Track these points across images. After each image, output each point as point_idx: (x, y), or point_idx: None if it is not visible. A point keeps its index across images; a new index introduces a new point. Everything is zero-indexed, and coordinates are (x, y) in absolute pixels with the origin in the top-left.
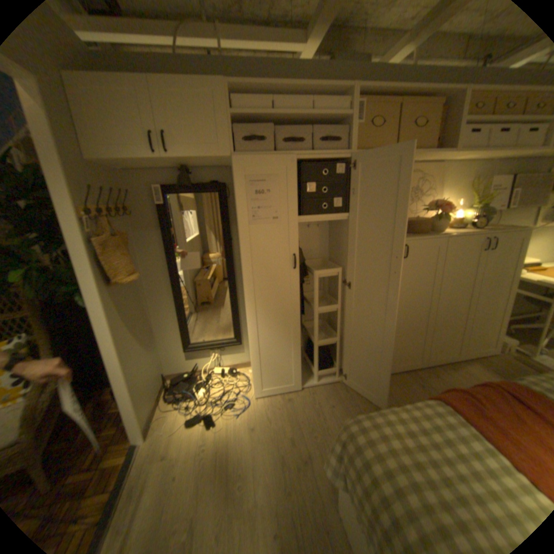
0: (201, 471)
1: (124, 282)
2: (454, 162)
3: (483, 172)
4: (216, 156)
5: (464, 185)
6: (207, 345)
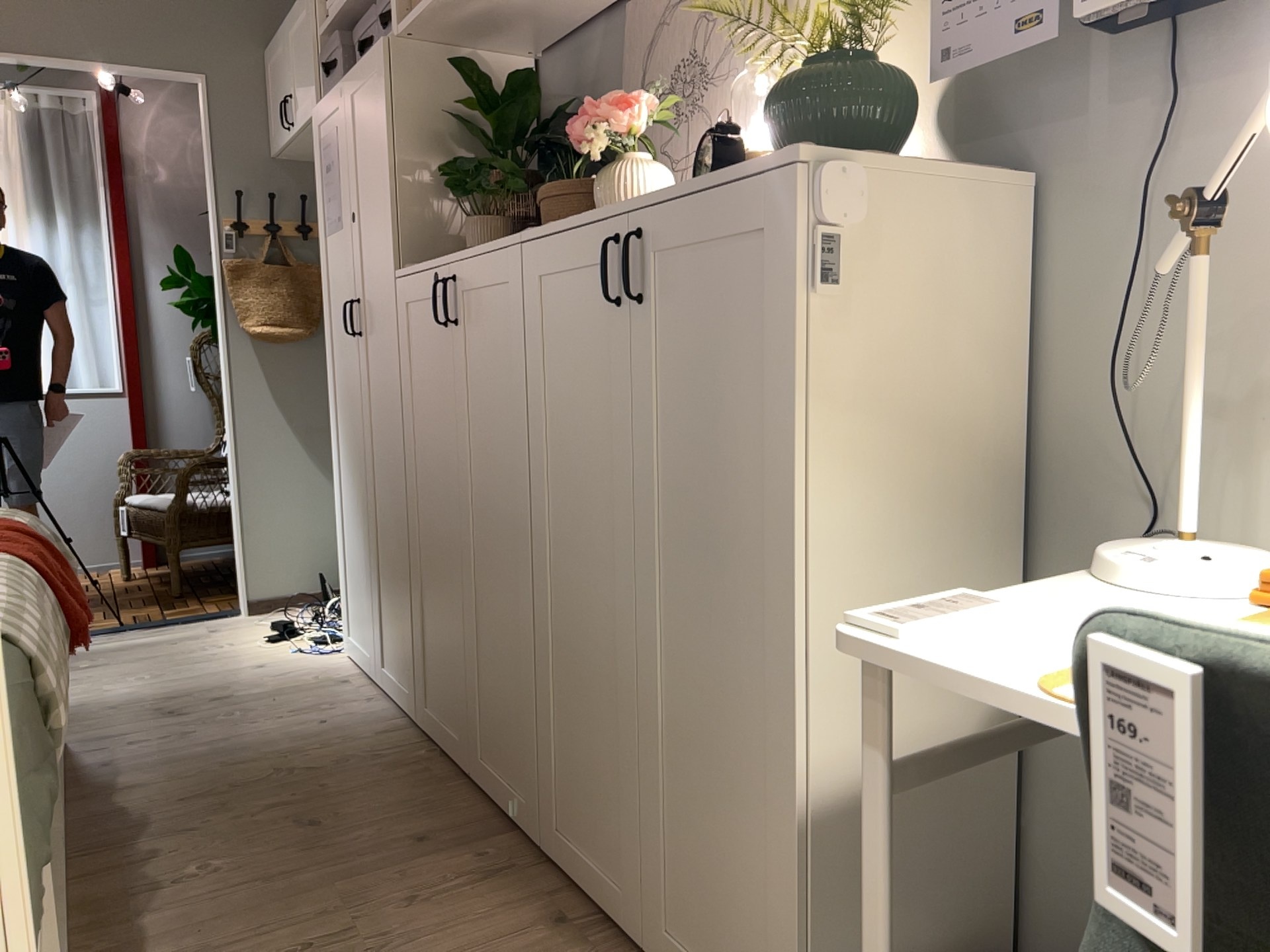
0: (181, 654)
1: (251, 330)
2: None
3: None
4: (310, 114)
5: None
6: None
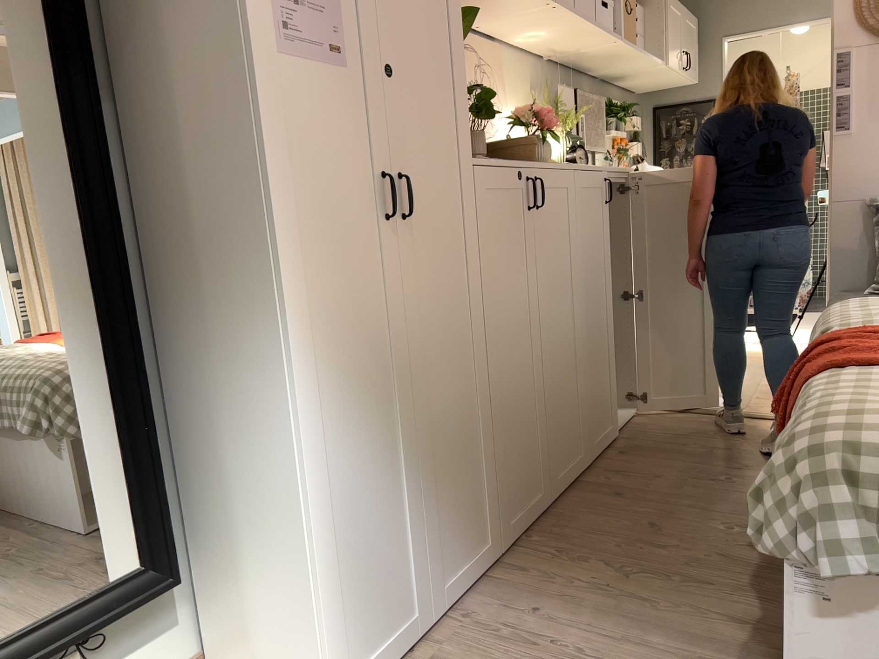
0: None
1: None
2: (507, 46)
3: (537, 78)
4: None
5: (523, 95)
6: (26, 648)
